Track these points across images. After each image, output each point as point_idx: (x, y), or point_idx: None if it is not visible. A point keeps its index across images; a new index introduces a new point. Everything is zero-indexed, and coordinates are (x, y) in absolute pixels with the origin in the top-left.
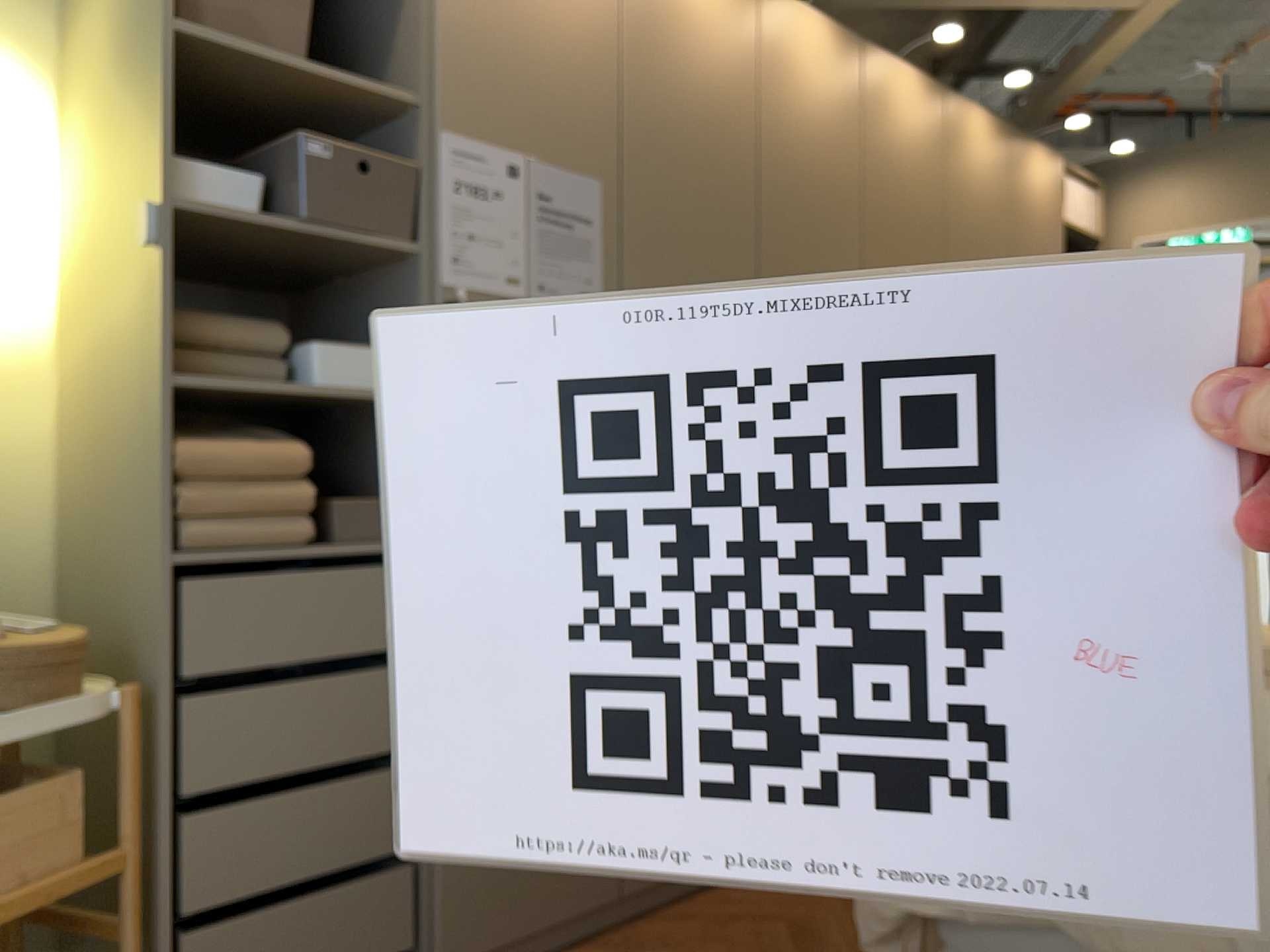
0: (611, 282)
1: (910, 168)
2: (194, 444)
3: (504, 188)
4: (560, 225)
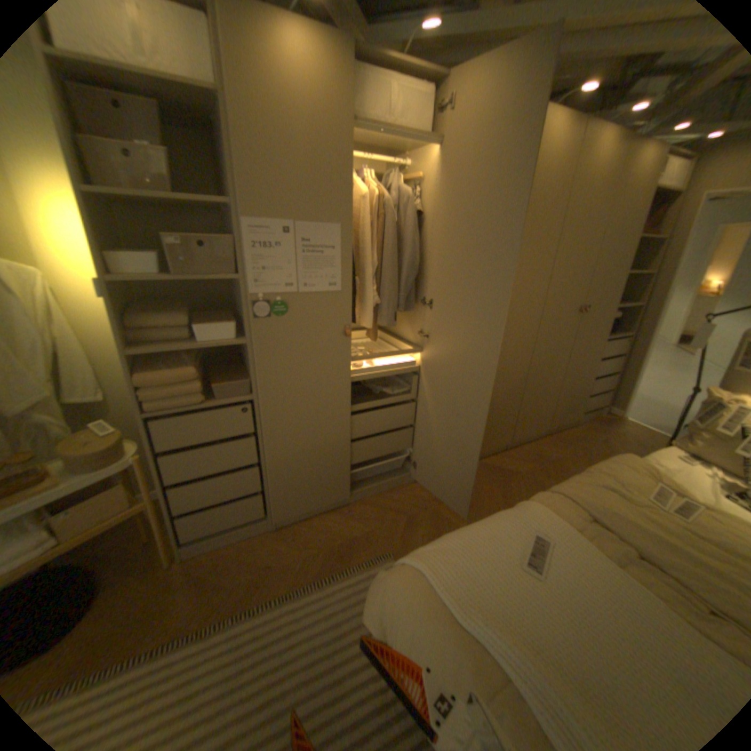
0: (347, 276)
1: (548, 179)
2: (147, 373)
3: (283, 241)
4: (316, 254)
